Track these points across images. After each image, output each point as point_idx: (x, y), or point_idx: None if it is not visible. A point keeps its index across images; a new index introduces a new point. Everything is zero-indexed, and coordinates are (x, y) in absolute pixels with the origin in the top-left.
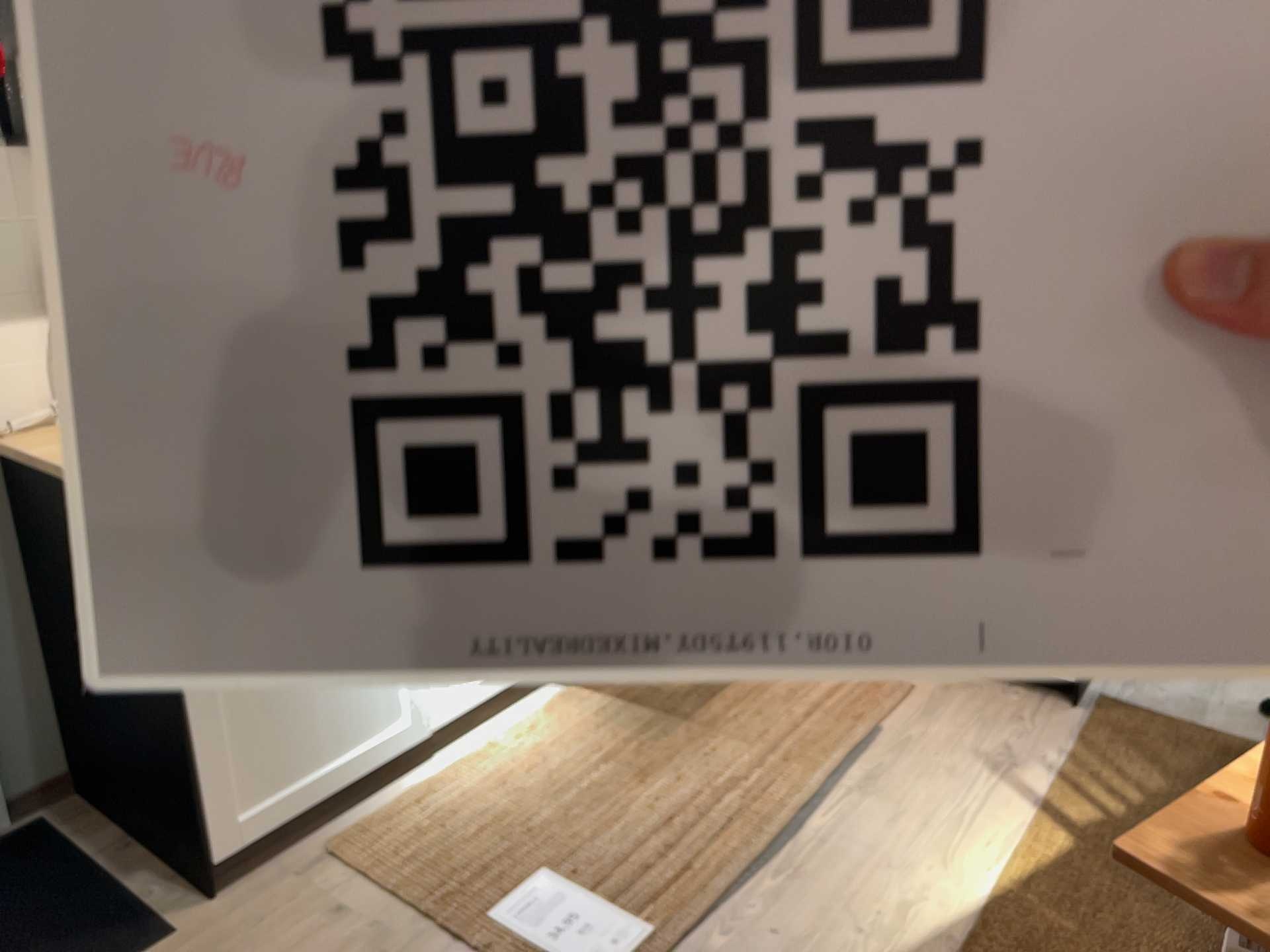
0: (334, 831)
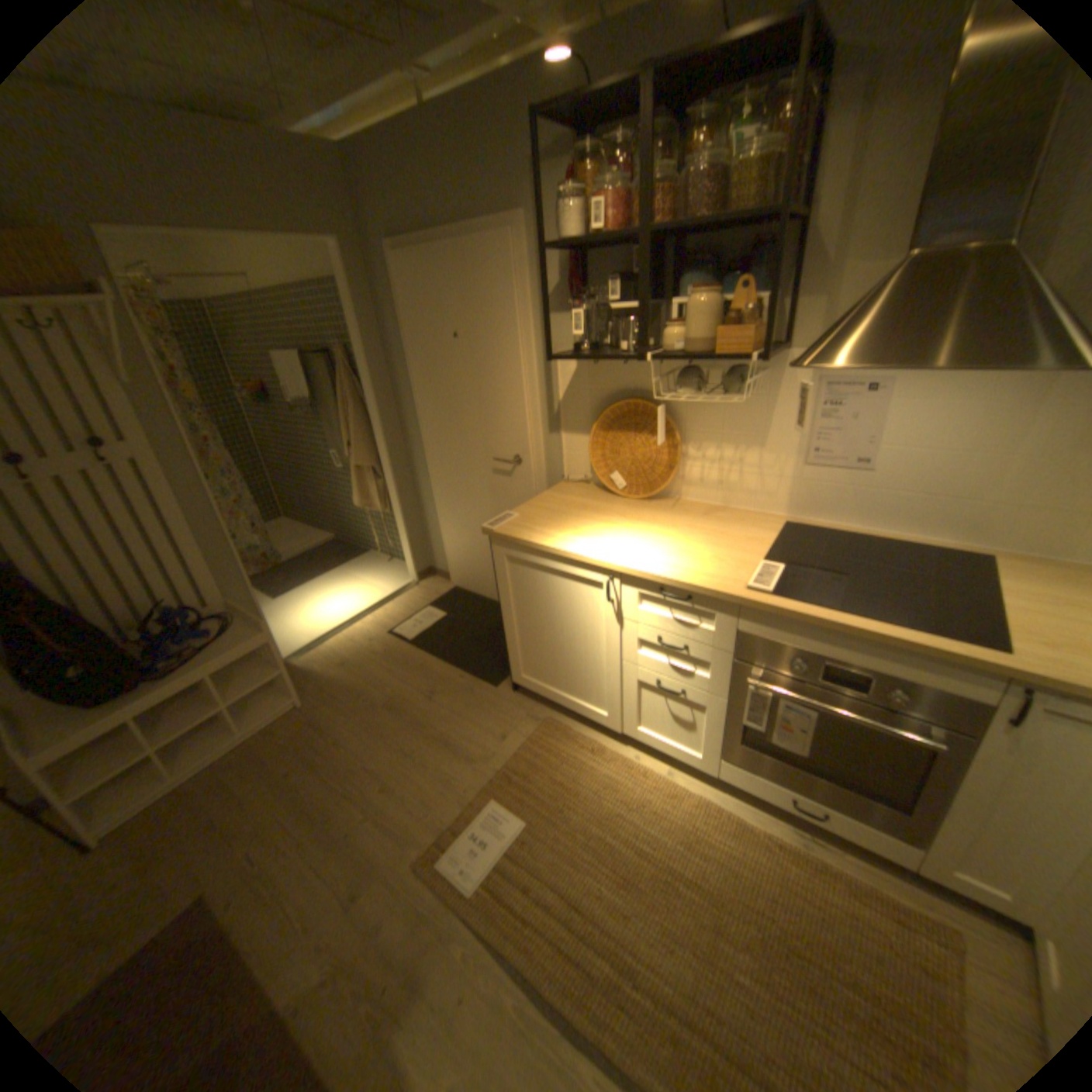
0: (557, 717)
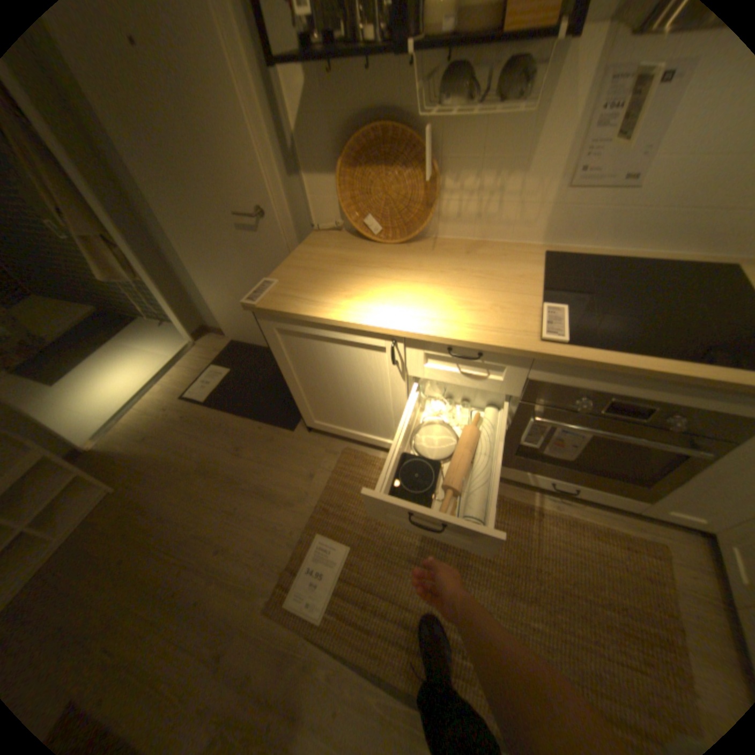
0: (351, 447)
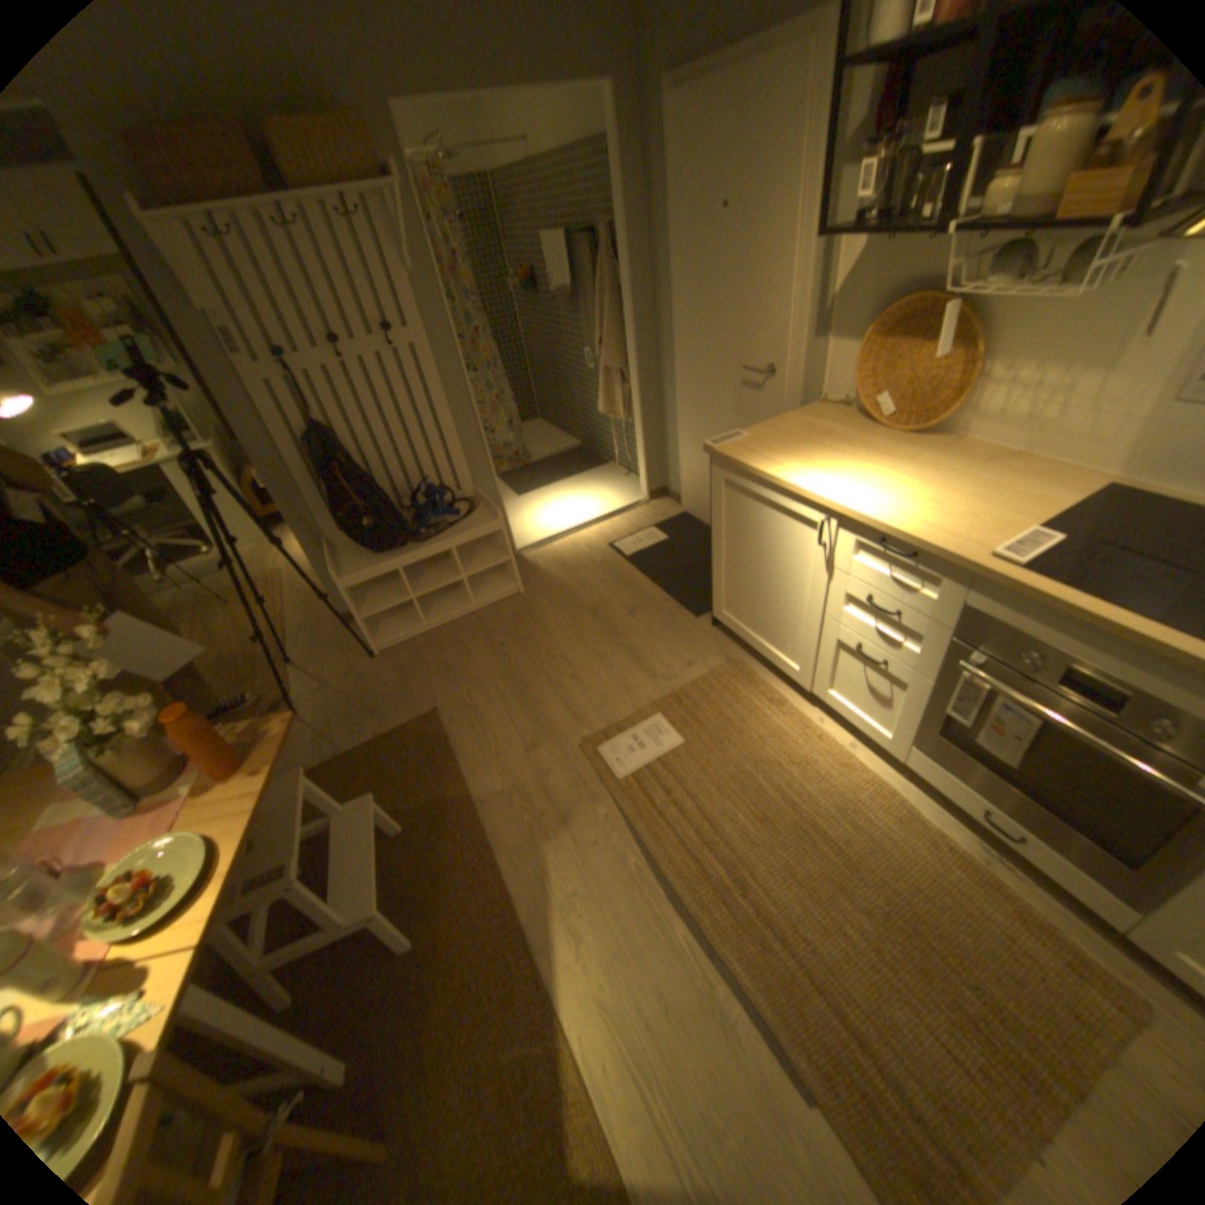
0: (748, 661)
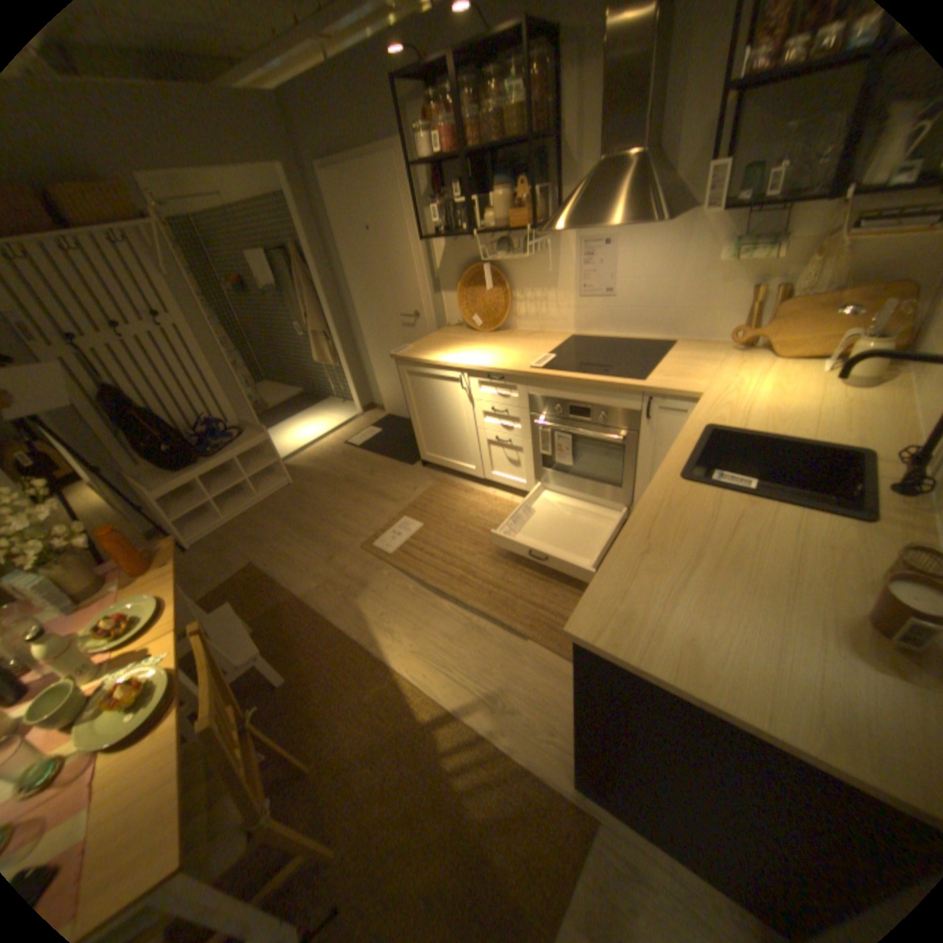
0: (448, 477)
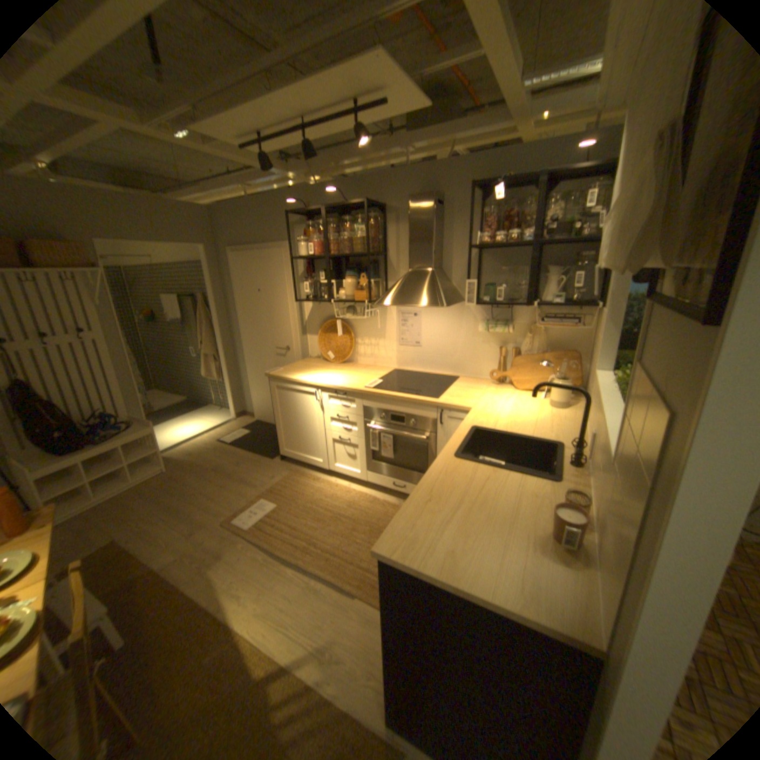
0: (300, 469)
